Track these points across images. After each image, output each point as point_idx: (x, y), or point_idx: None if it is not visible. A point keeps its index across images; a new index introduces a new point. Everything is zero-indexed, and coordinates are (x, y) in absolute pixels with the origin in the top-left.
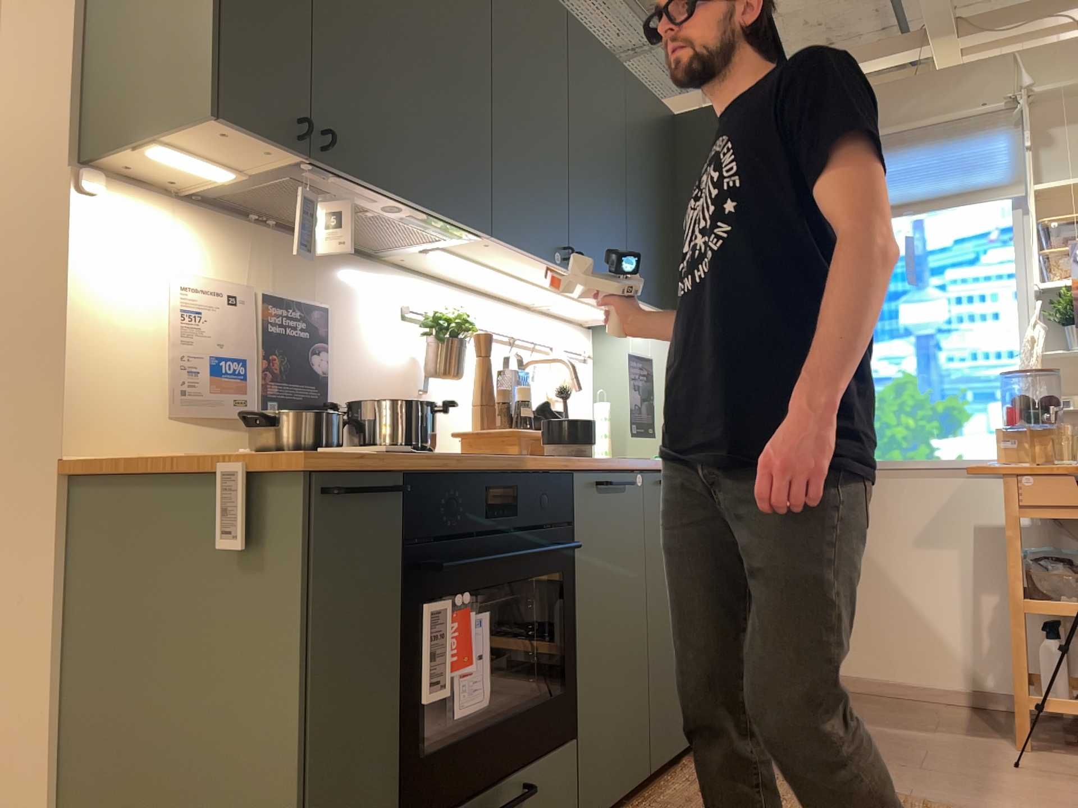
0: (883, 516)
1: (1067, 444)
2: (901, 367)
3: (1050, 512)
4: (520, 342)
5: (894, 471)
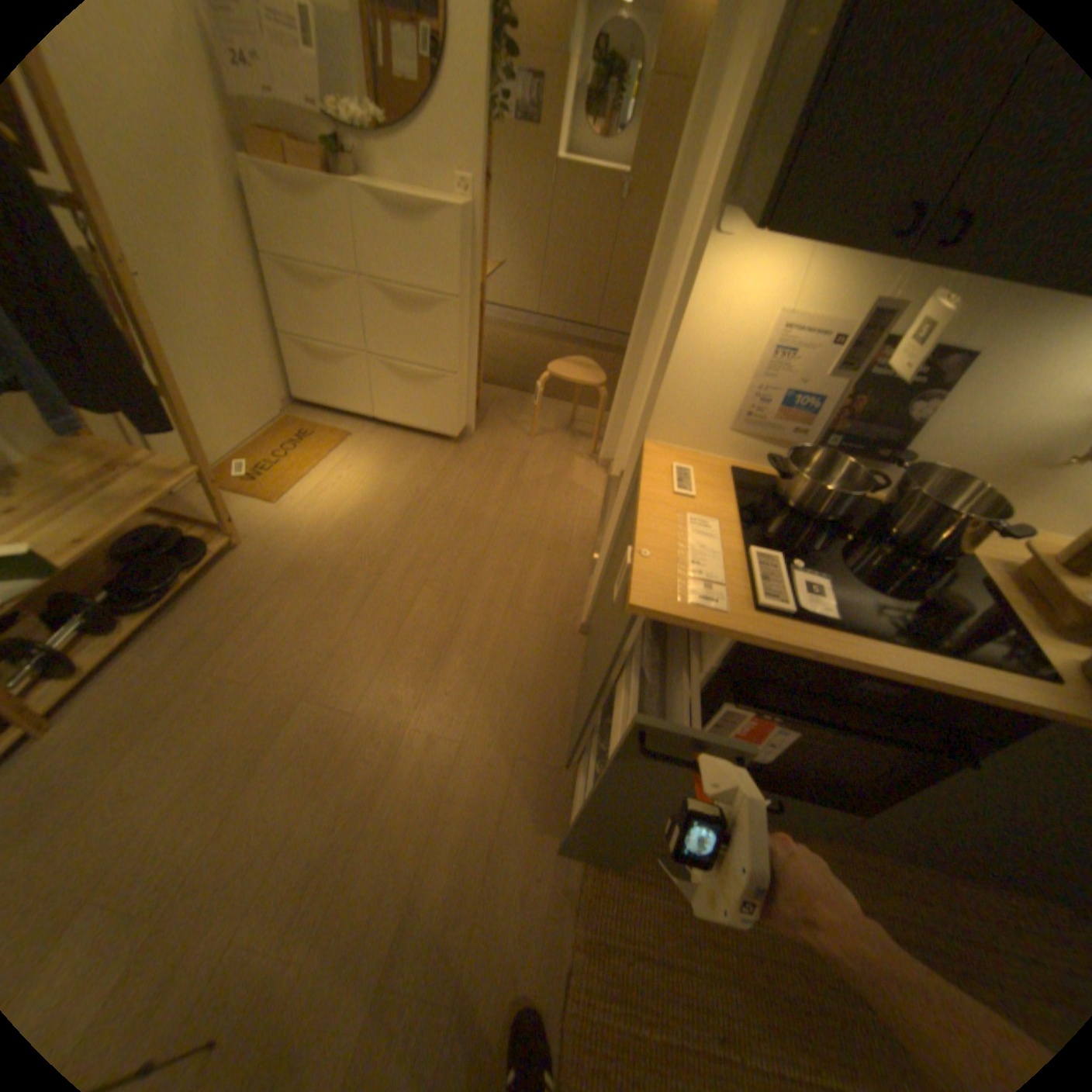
0: None
1: None
2: None
3: None
4: None
5: None
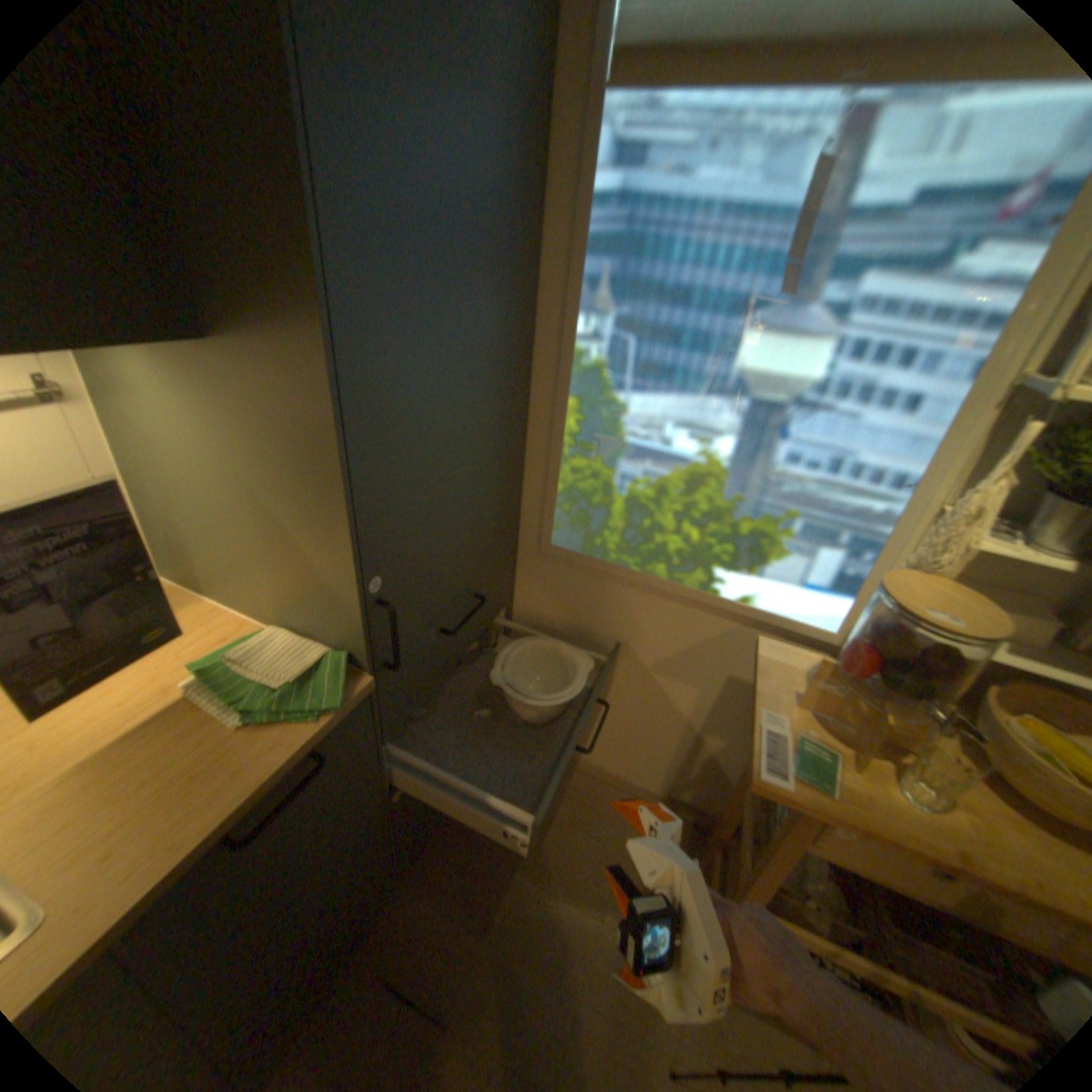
0: (622, 631)
1: (943, 753)
2: (710, 450)
3: (859, 868)
4: None
5: (651, 587)
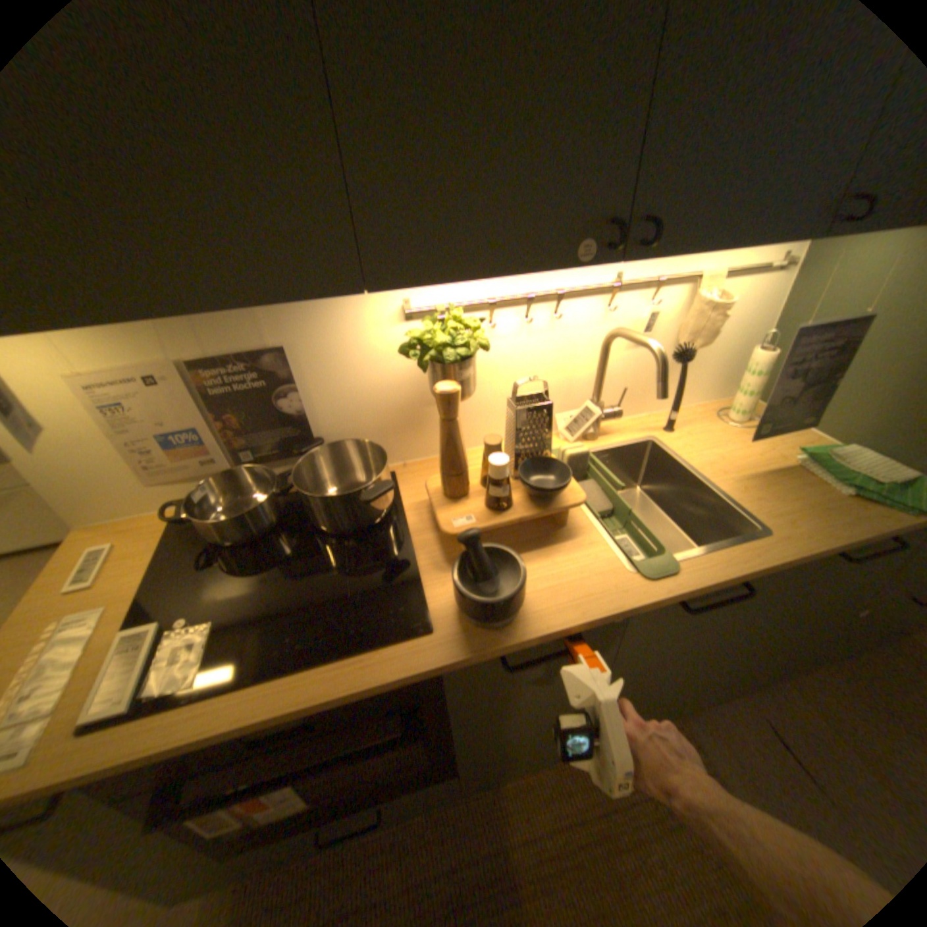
0: None
1: None
2: None
3: None
4: (635, 283)
5: None
